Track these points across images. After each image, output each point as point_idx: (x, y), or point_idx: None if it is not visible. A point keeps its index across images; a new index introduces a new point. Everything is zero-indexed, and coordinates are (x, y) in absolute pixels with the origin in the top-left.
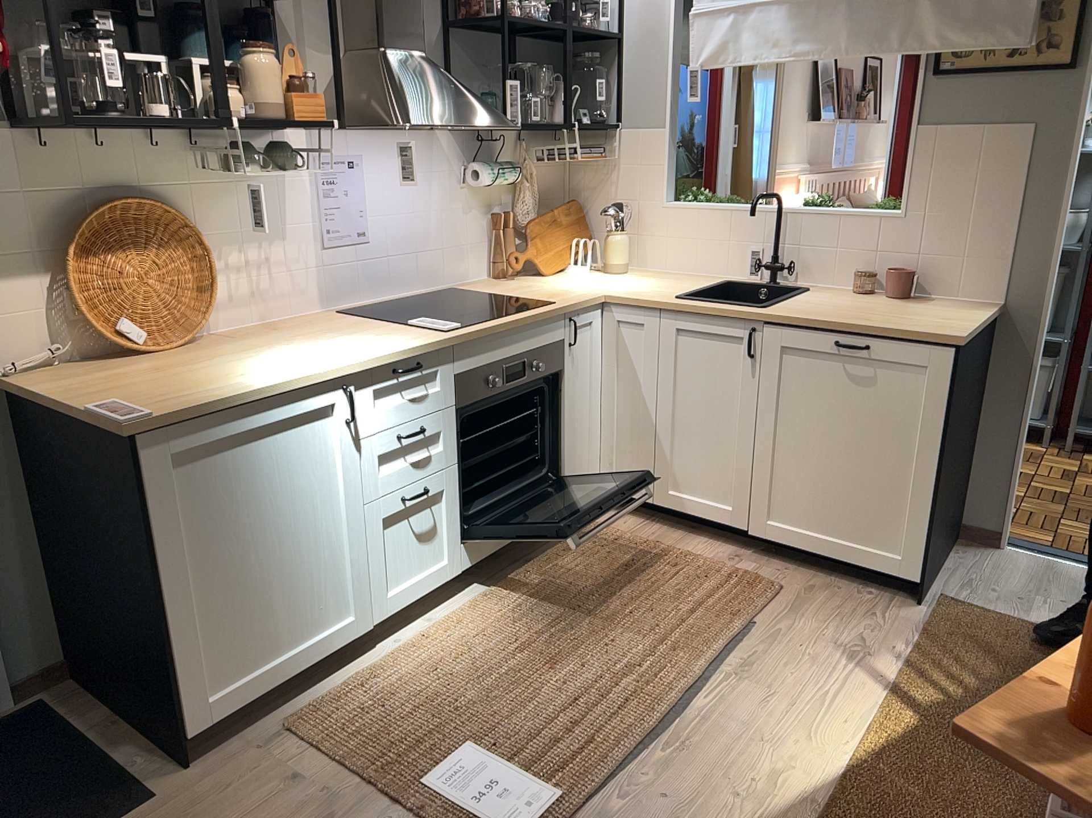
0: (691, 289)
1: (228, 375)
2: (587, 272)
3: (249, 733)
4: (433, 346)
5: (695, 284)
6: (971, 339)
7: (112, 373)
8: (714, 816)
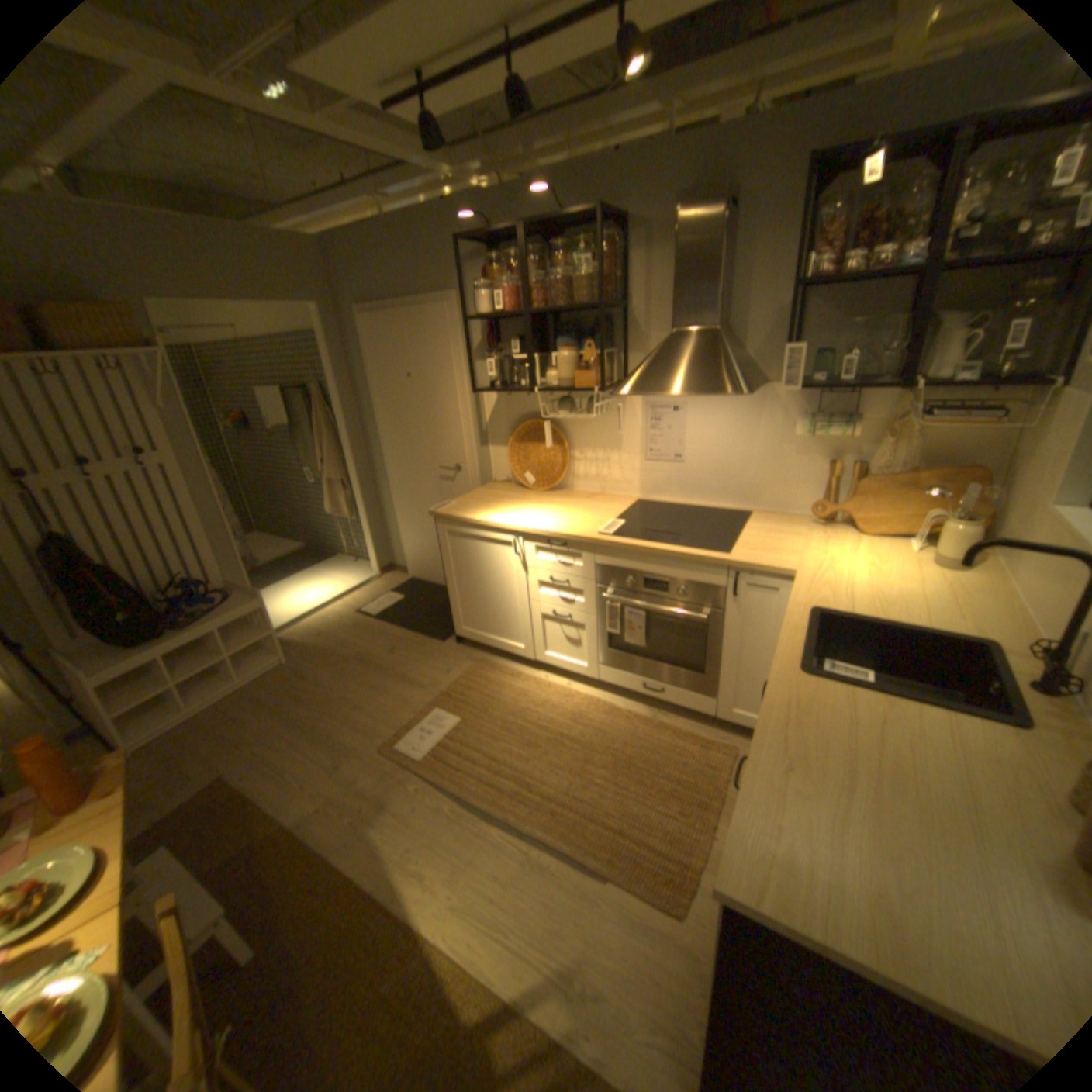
0: (886, 618)
1: (495, 510)
2: (921, 551)
3: (476, 652)
4: (573, 539)
5: (937, 620)
6: (794, 943)
7: (501, 493)
8: (394, 837)
